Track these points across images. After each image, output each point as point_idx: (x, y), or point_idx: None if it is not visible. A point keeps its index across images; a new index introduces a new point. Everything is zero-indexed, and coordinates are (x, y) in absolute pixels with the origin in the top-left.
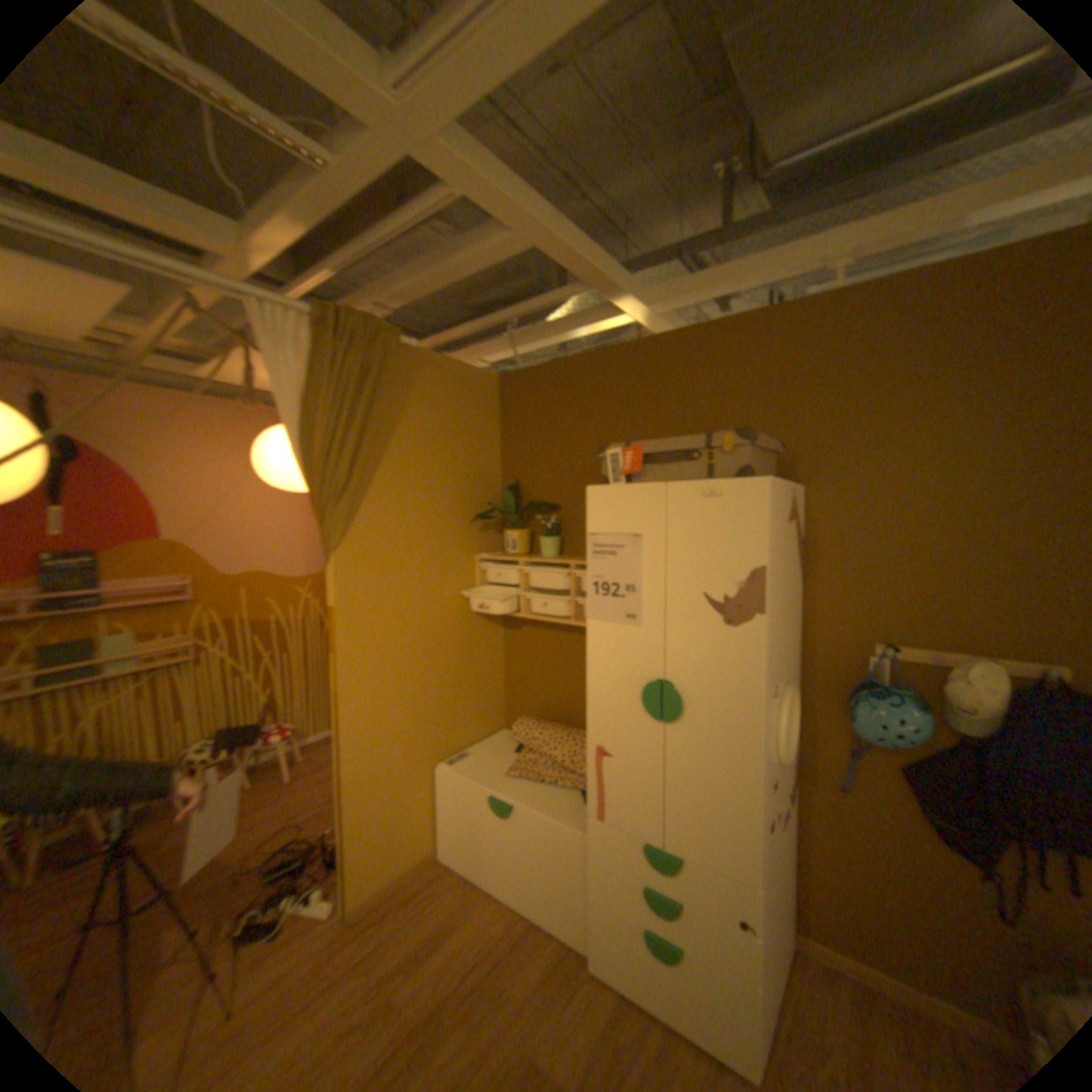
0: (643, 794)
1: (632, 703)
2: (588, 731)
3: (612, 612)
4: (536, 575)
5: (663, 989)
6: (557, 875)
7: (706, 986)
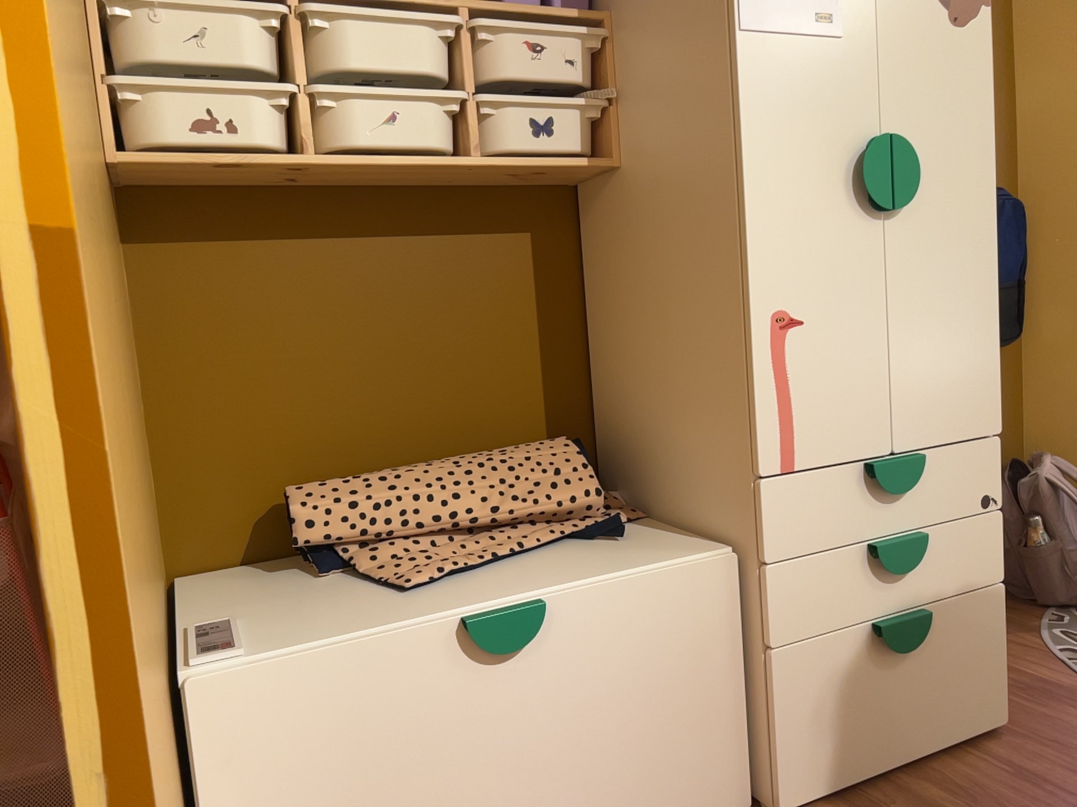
0: (860, 367)
1: (834, 196)
2: (751, 291)
3: (792, 10)
4: (355, 37)
5: (902, 706)
6: (673, 685)
7: (952, 637)
